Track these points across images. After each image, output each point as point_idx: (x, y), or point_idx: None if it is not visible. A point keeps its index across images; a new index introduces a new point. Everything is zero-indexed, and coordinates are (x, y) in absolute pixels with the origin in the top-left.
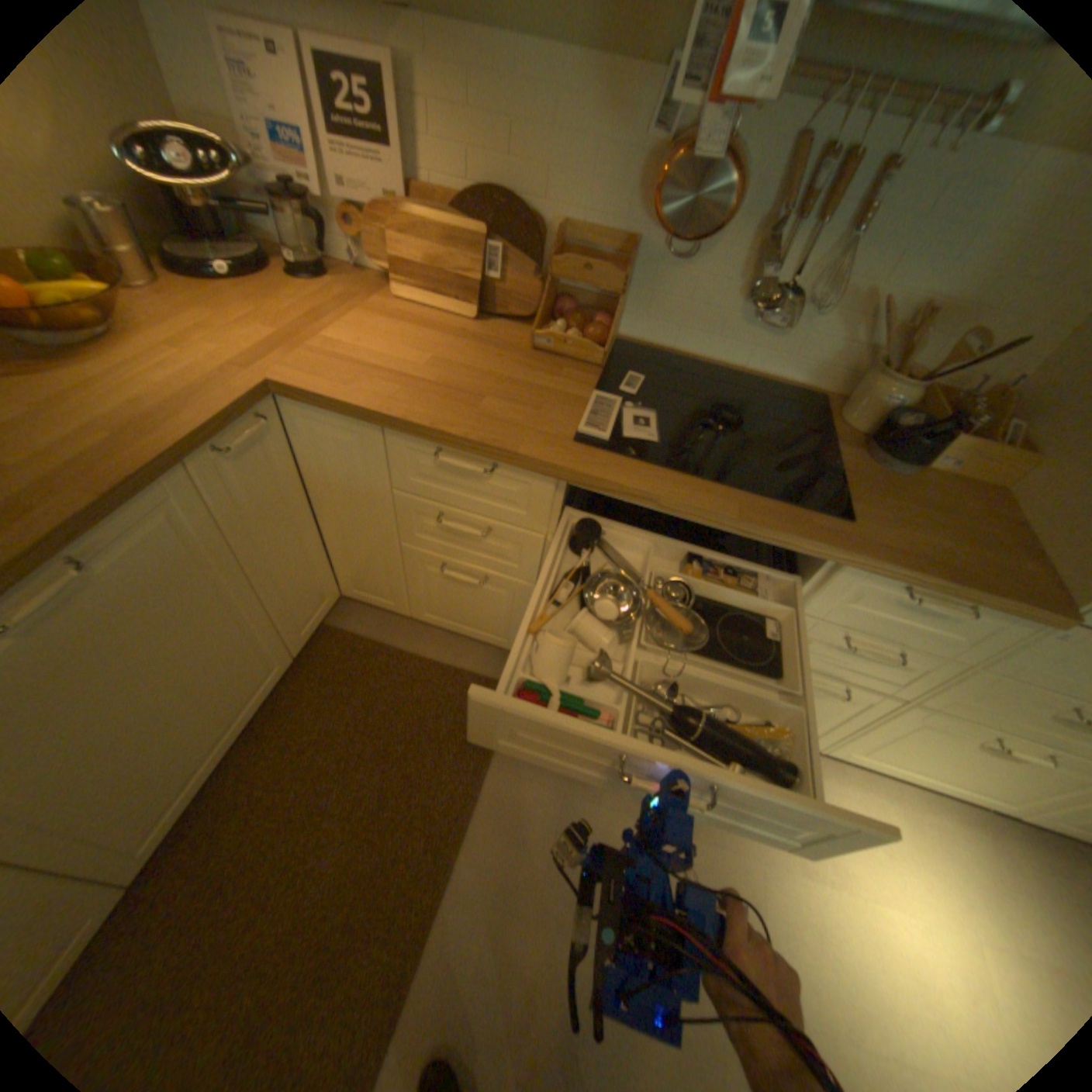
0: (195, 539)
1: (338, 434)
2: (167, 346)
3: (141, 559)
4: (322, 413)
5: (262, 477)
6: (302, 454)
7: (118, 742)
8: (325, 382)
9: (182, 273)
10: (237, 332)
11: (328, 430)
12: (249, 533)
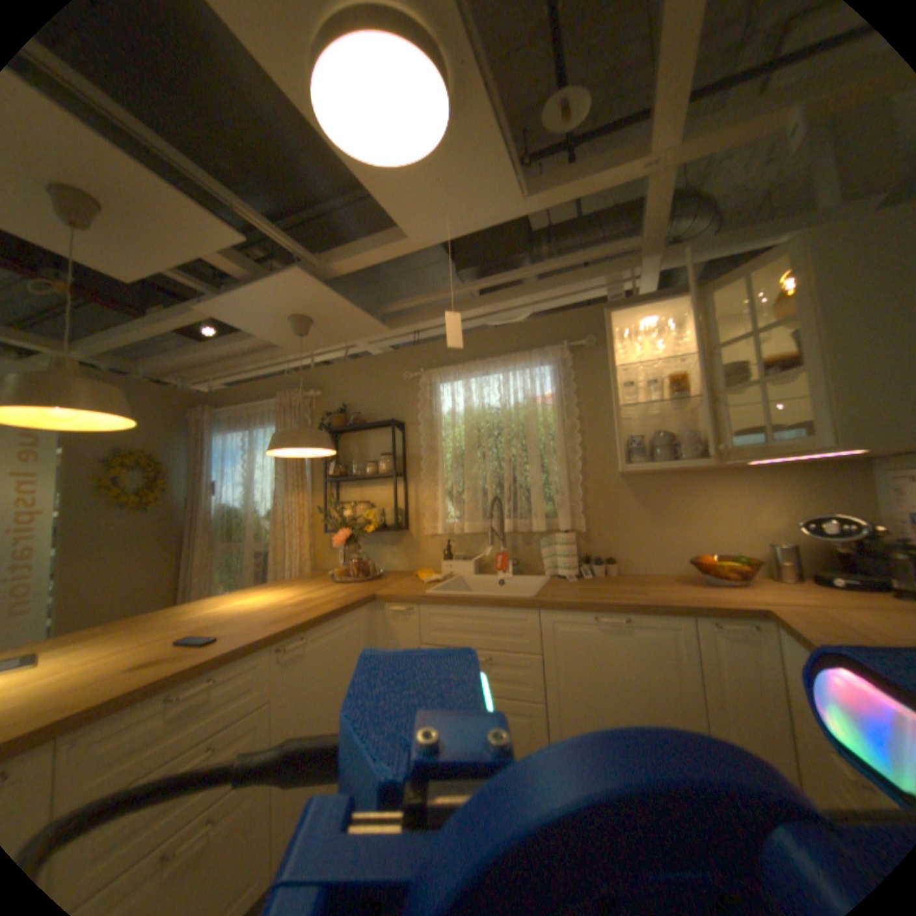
0: (684, 661)
1: (798, 657)
2: (754, 594)
3: (654, 646)
4: (792, 639)
5: (748, 667)
6: (788, 674)
7: (598, 718)
8: (799, 620)
9: (821, 584)
10: (797, 600)
11: (795, 654)
12: (722, 693)
